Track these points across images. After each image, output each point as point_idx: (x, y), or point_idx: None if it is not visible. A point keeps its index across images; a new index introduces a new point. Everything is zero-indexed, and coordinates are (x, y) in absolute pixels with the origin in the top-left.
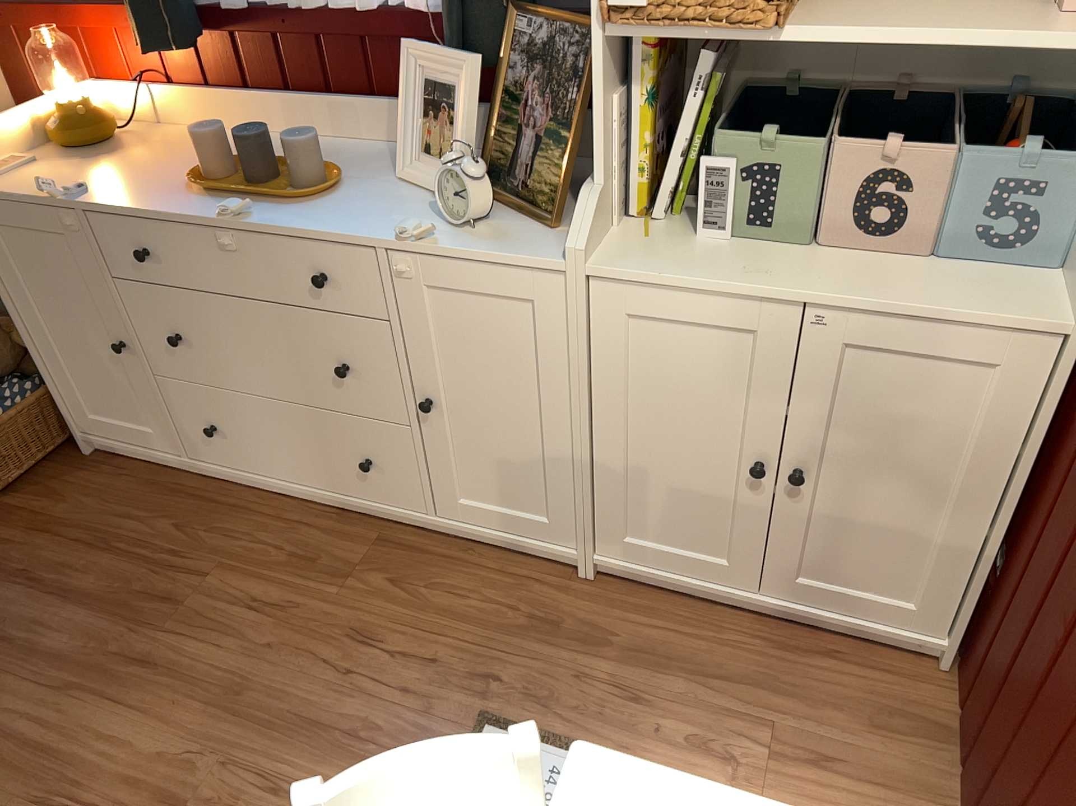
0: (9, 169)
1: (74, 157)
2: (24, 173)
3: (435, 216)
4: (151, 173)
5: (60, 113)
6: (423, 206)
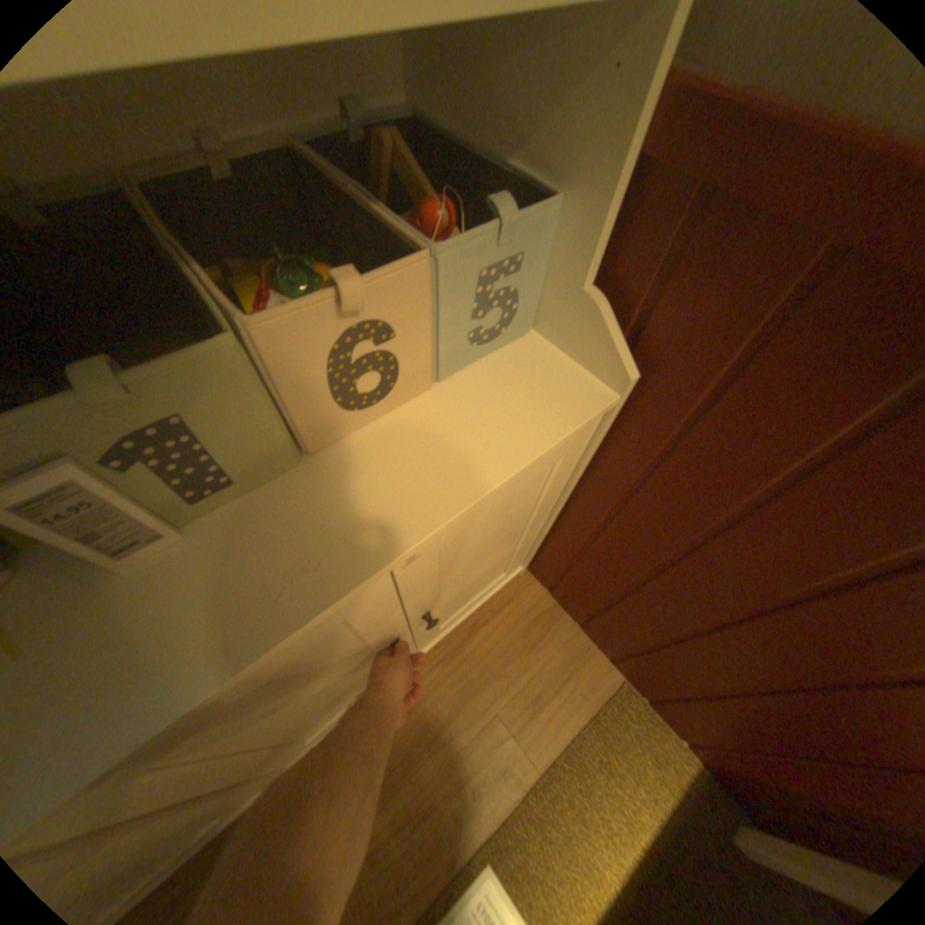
0: None
1: None
2: None
3: None
4: None
5: None
6: None
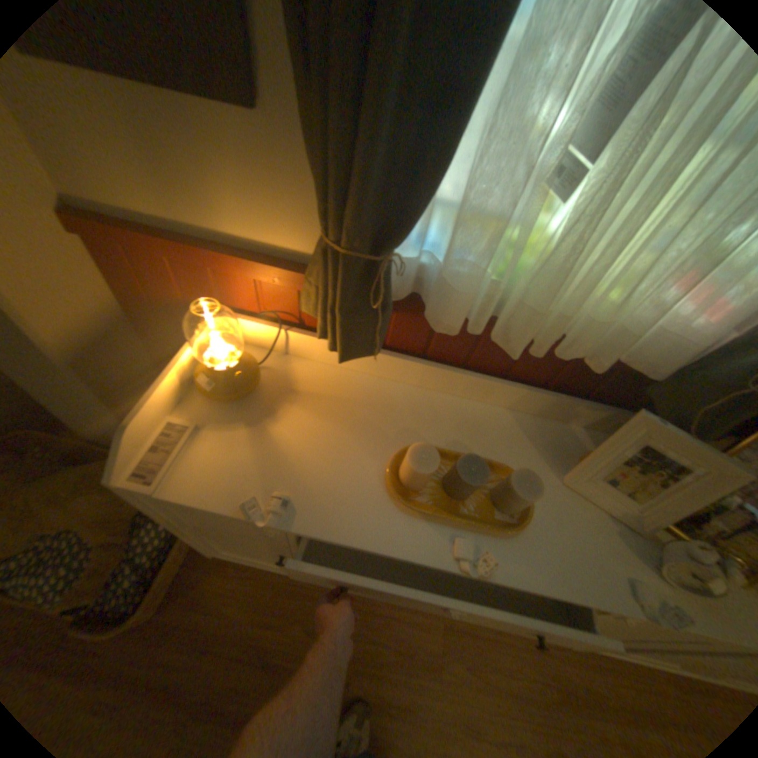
0: (178, 451)
1: (235, 419)
2: (196, 454)
3: (642, 564)
4: (335, 460)
5: (217, 376)
6: (616, 539)
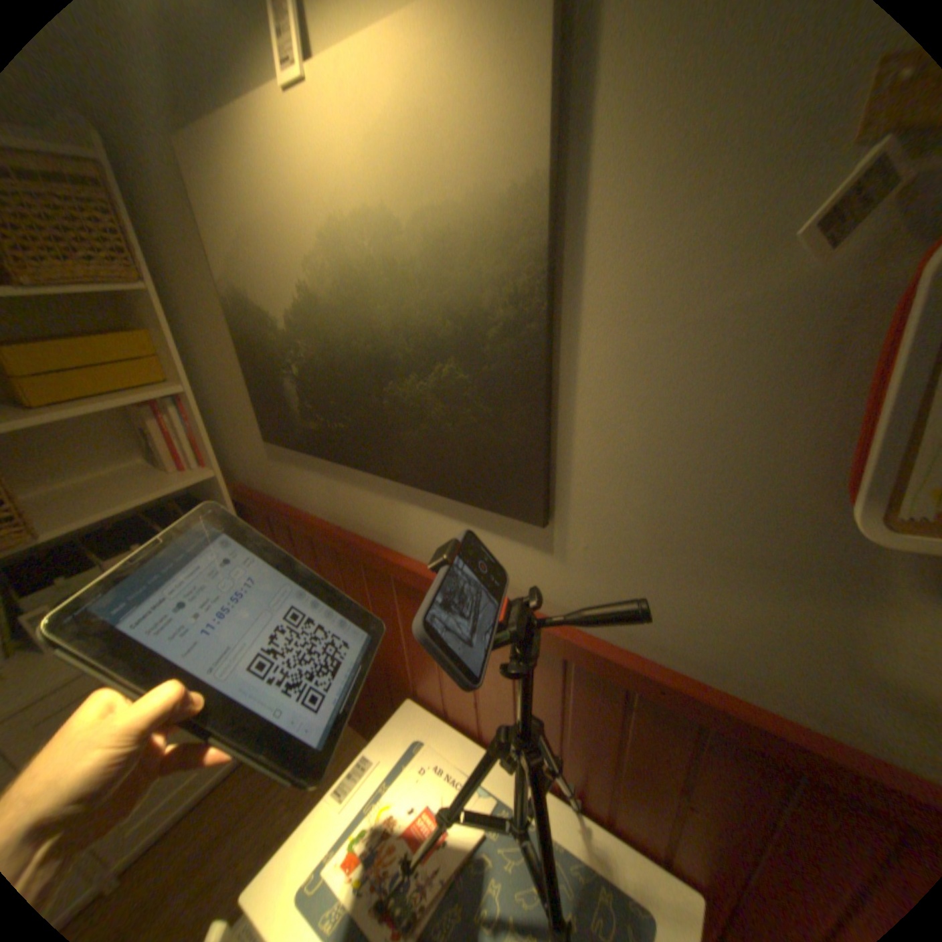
0: None
1: None
2: None
3: None
4: None
5: None
6: None
